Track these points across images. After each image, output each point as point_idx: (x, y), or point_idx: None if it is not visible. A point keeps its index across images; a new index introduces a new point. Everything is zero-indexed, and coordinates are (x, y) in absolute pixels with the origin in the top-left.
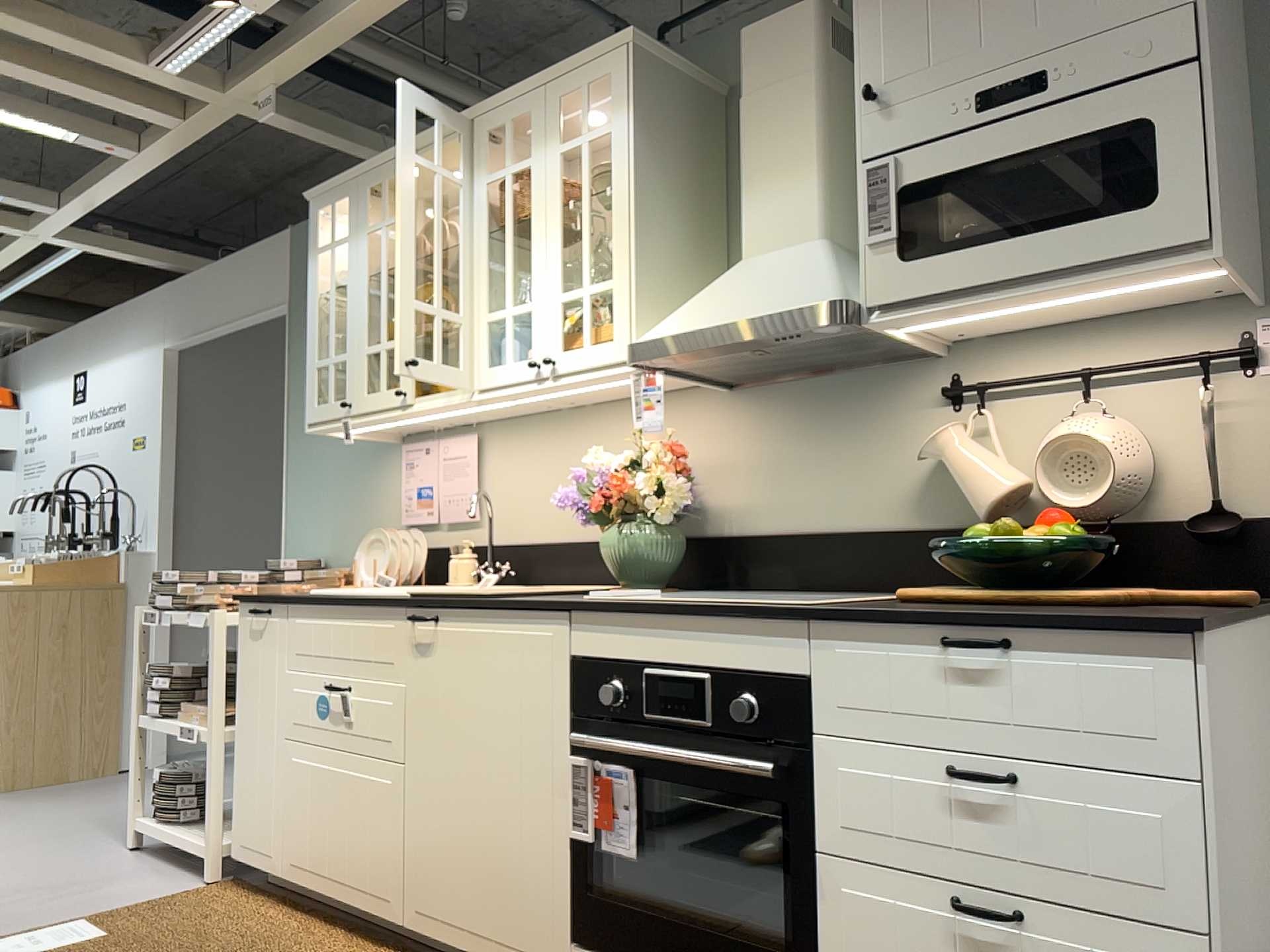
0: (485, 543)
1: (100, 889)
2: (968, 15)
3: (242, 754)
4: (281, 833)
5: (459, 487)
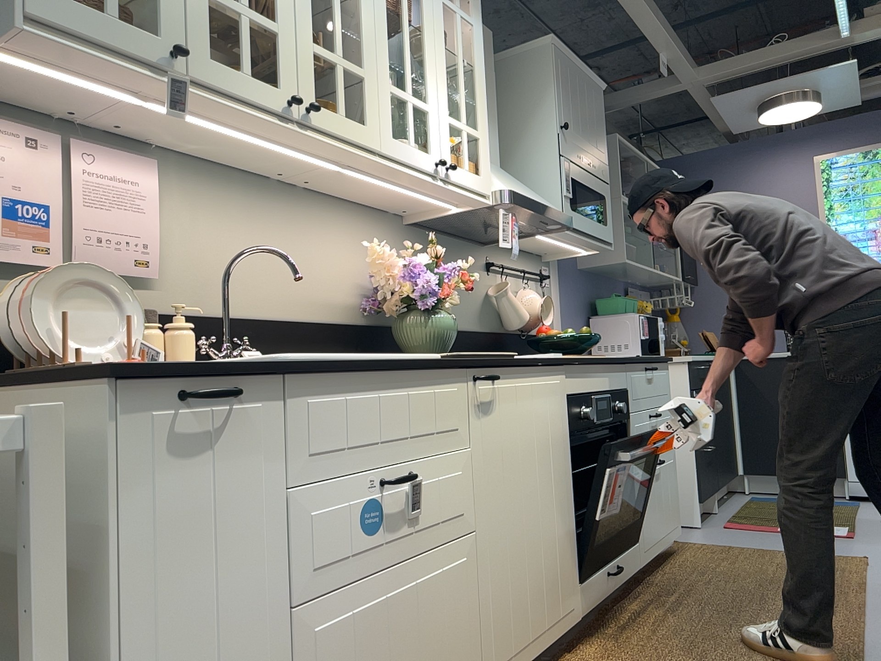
0: (163, 311)
1: None
2: (579, 121)
3: None
4: None
5: (127, 225)
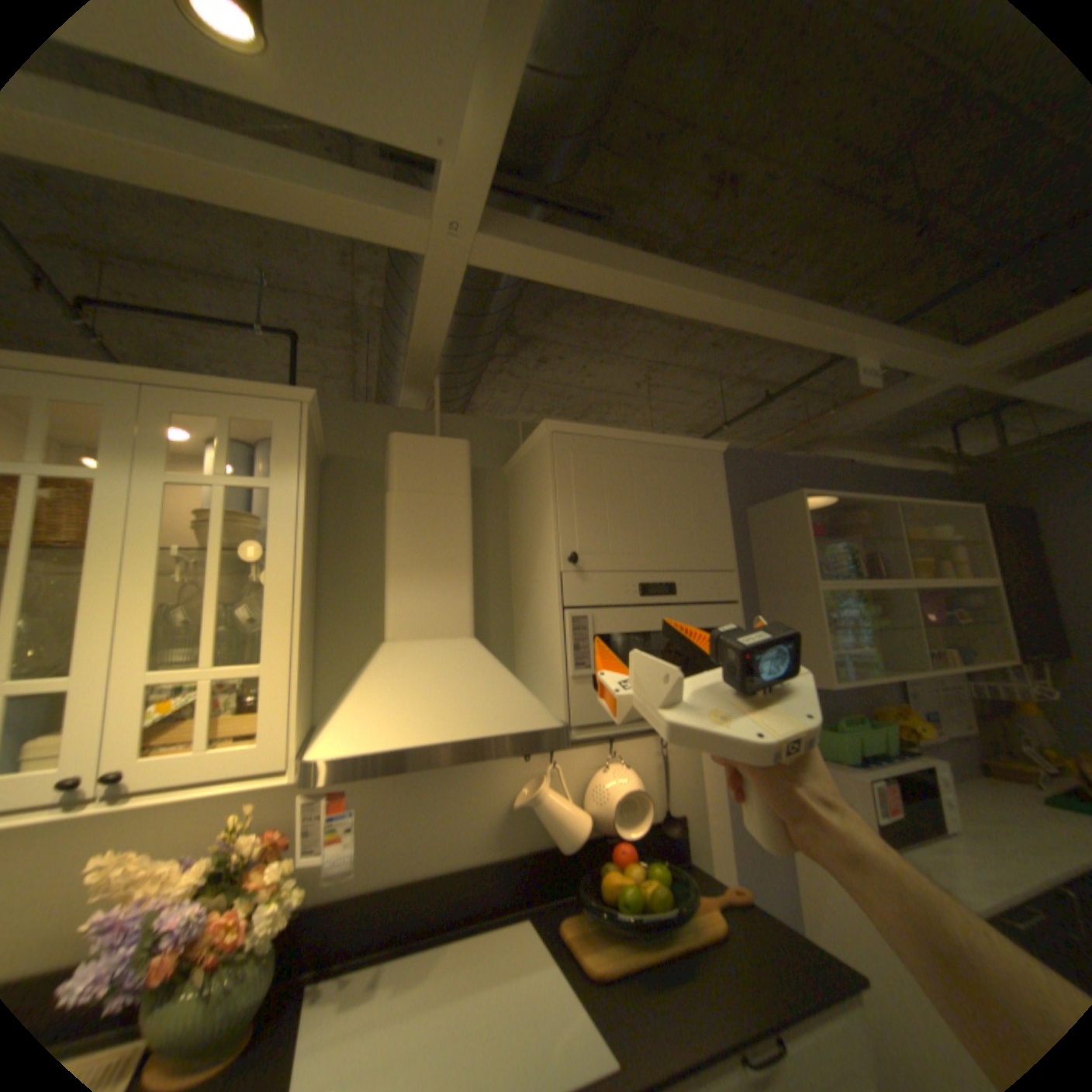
0: None
1: None
2: (633, 527)
3: None
4: None
5: None
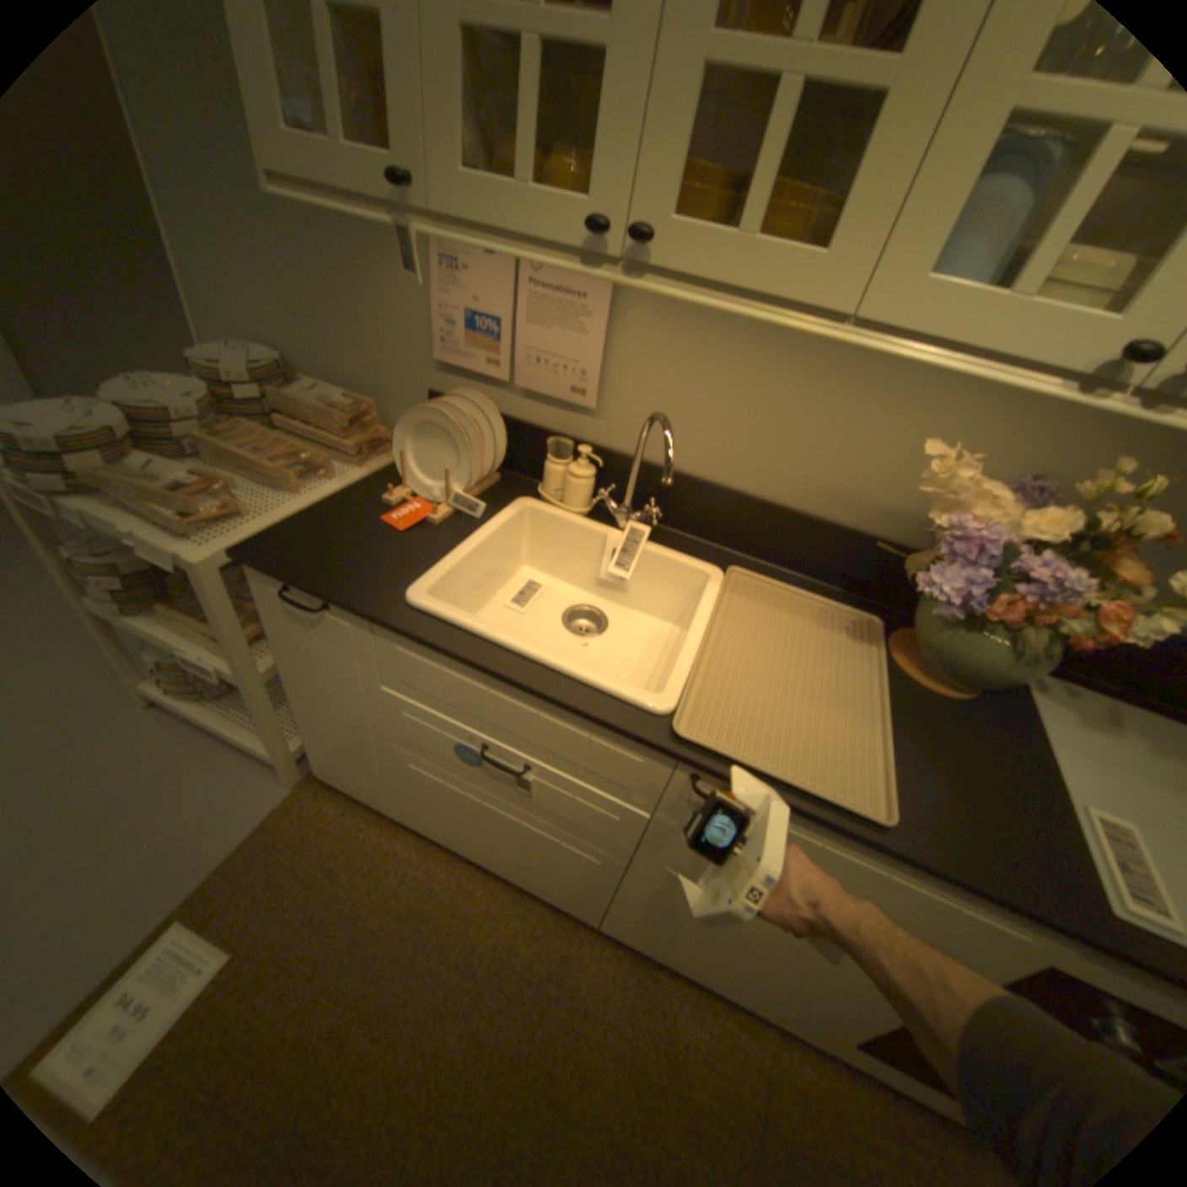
0: (600, 442)
1: (155, 818)
2: None
3: (310, 718)
4: (398, 801)
5: (566, 347)
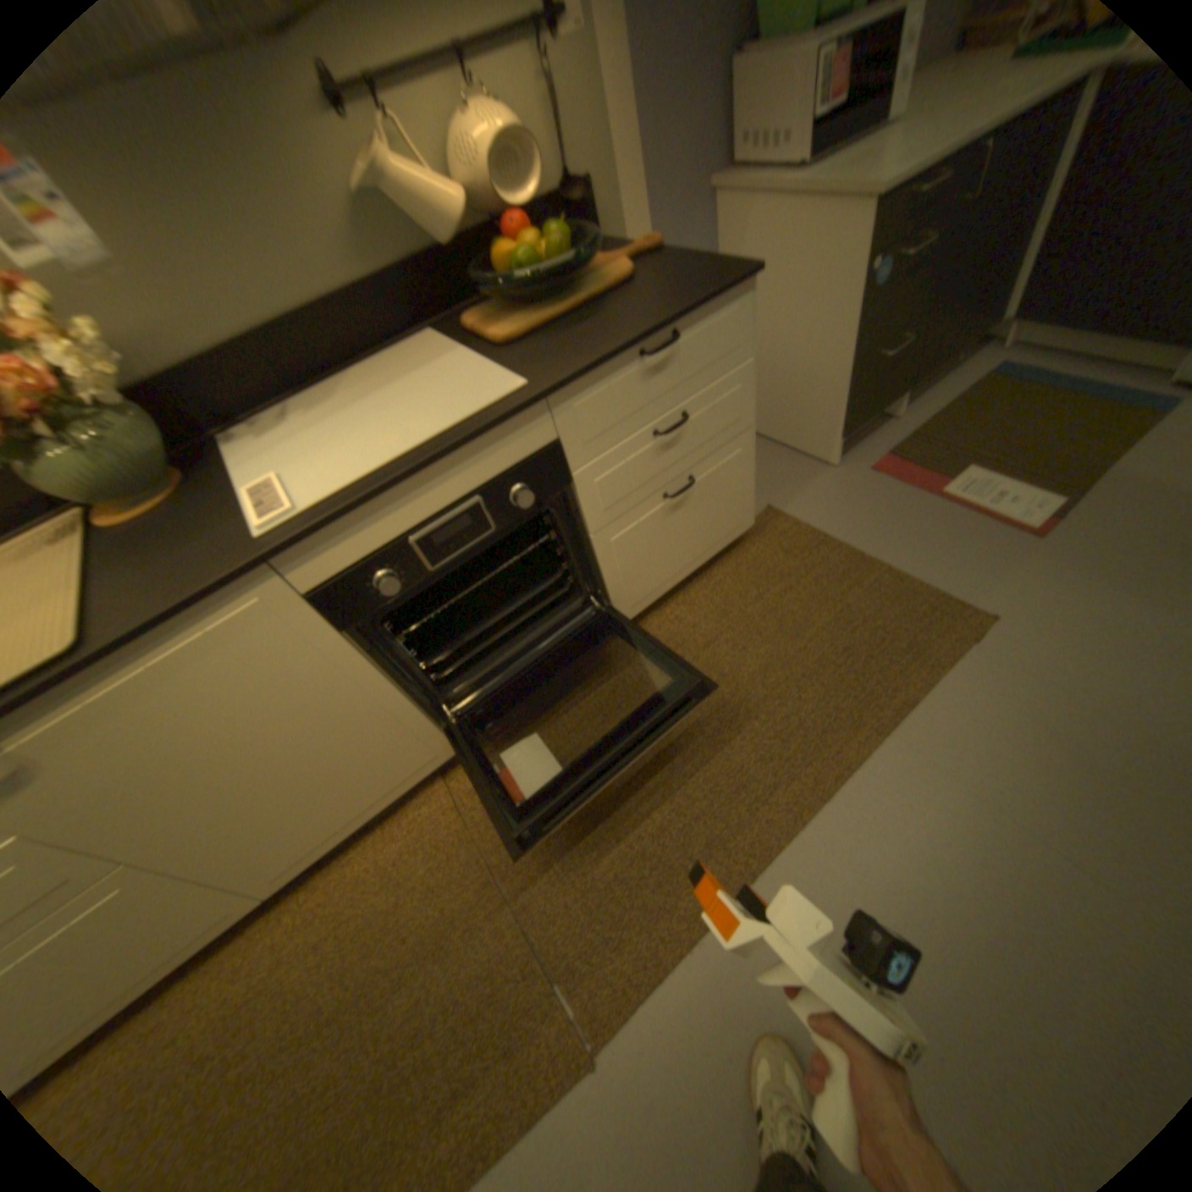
0: None
1: None
2: None
3: None
4: None
5: None
